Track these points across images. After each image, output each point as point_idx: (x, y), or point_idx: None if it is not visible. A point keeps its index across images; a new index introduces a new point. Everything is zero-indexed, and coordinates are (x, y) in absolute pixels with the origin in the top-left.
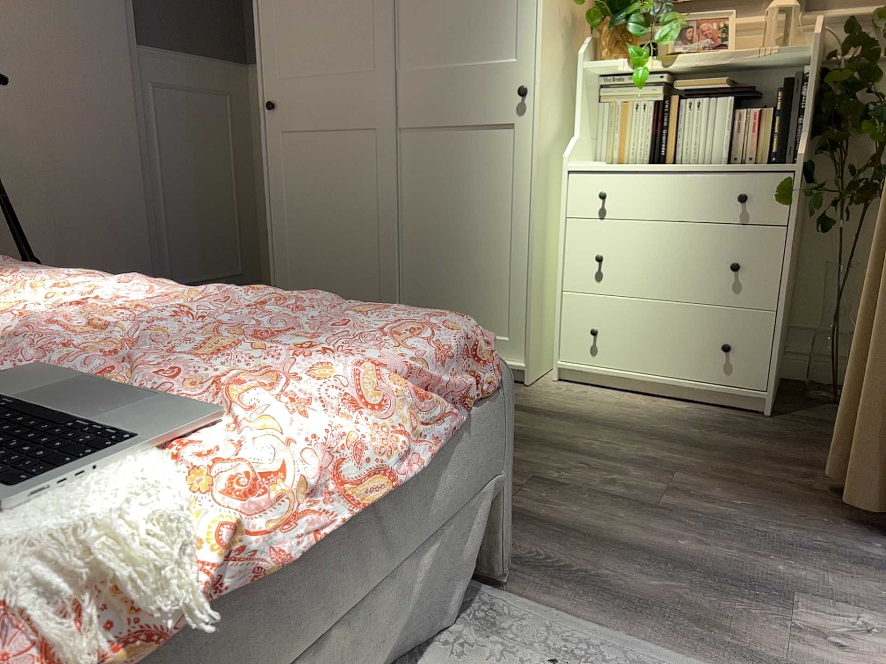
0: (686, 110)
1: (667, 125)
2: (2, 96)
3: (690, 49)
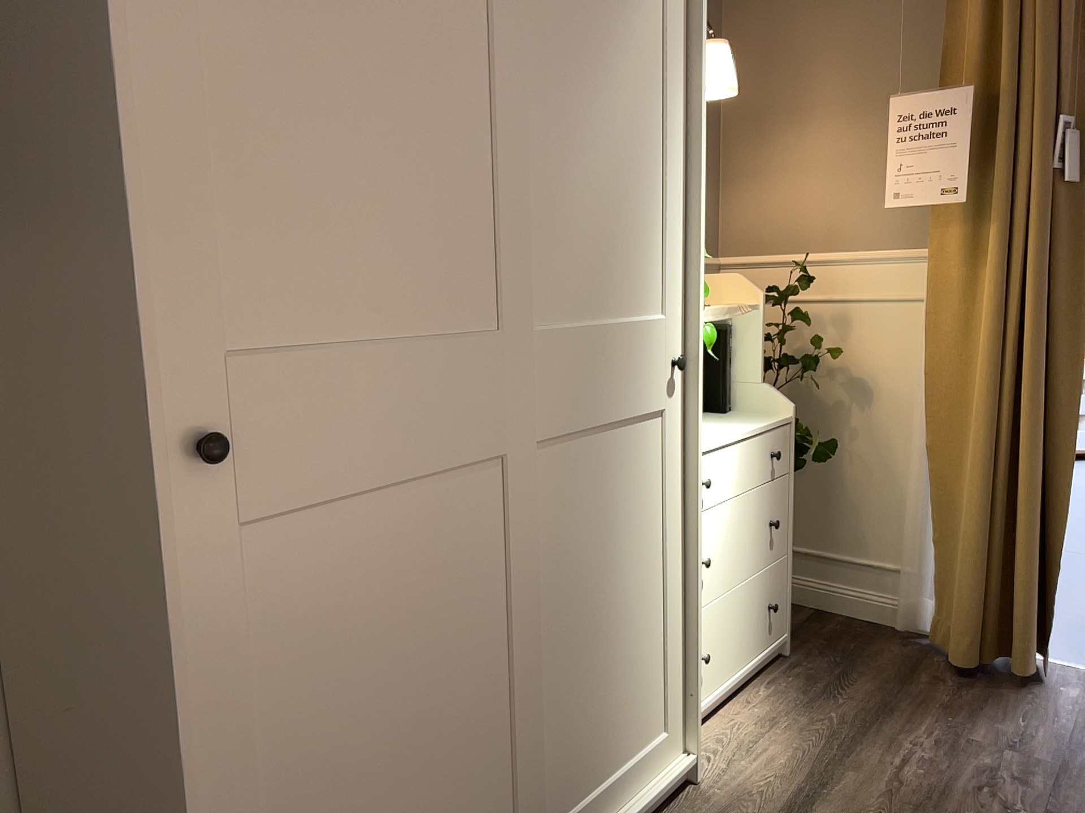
0: None
1: None
2: None
3: None
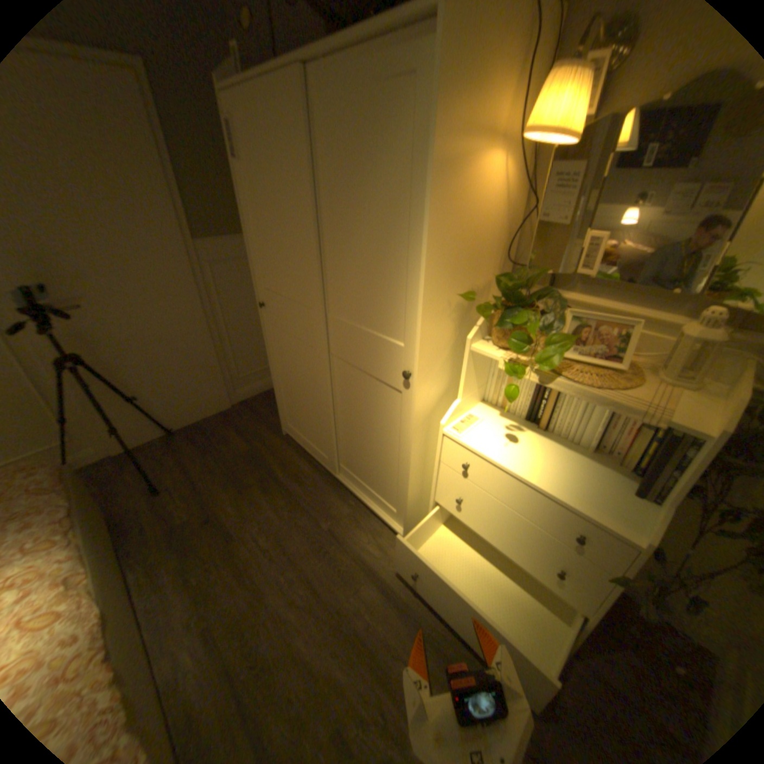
0: (567, 394)
1: (547, 402)
2: (90, 302)
3: (582, 352)
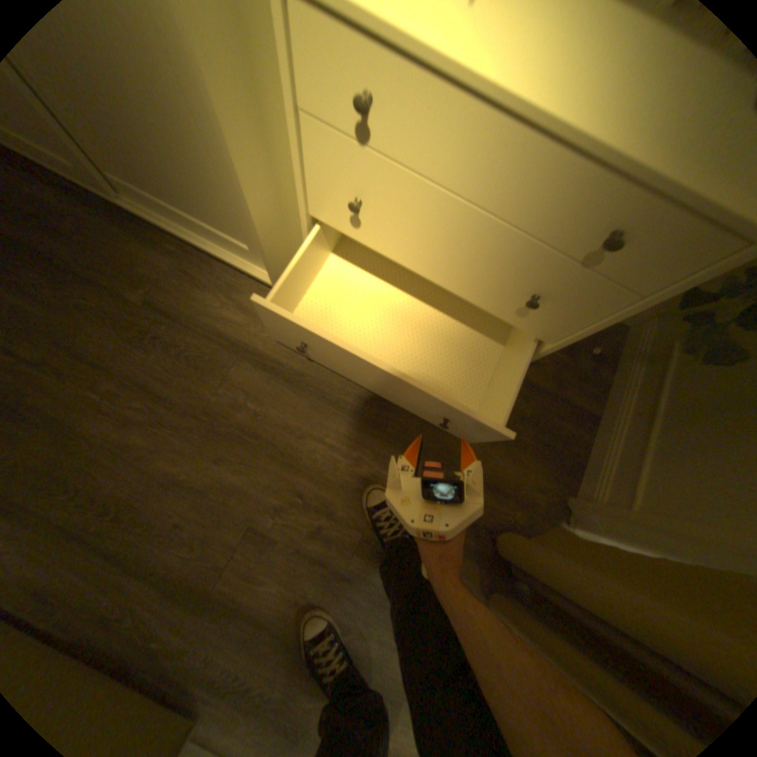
0: None
1: None
2: None
3: None
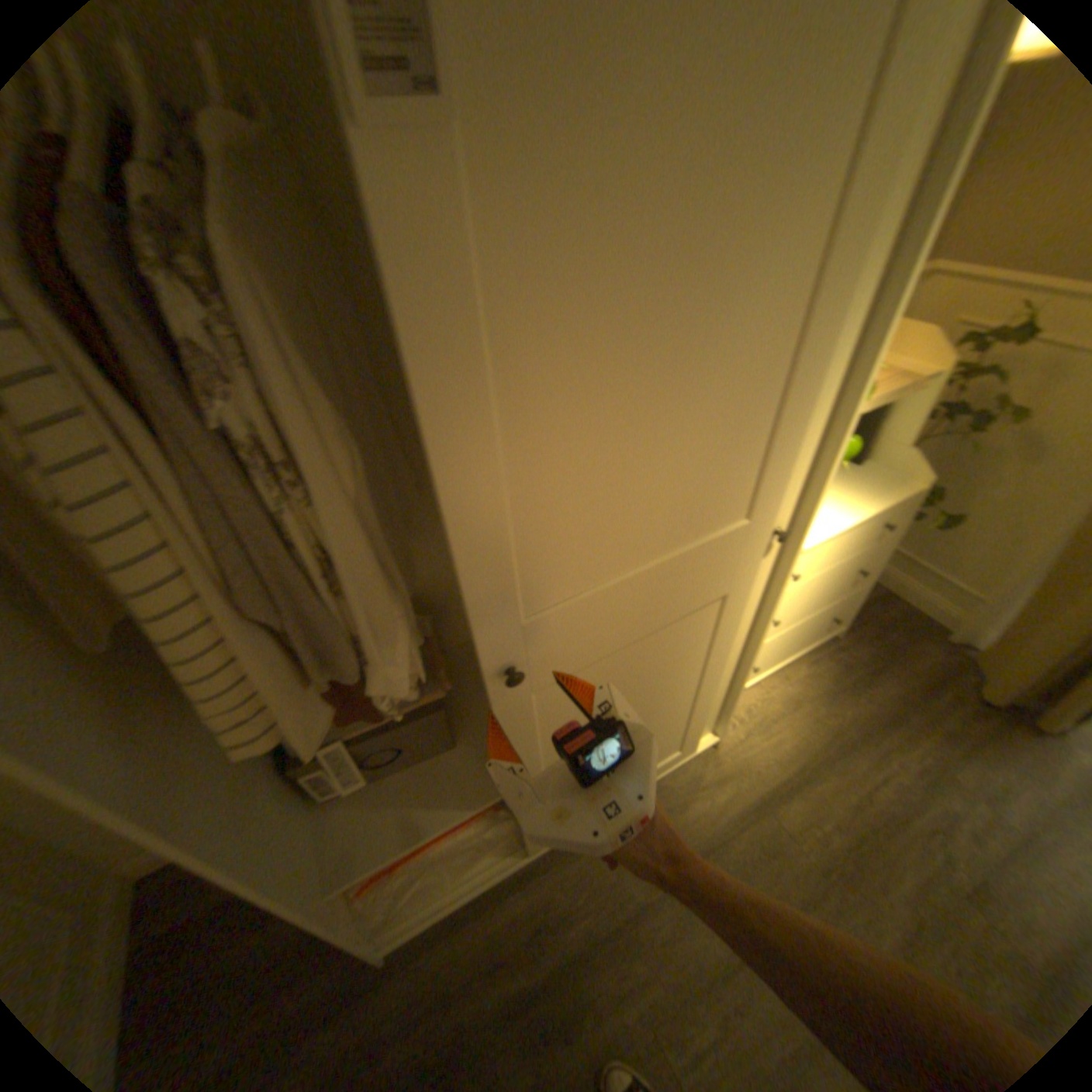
0: None
1: None
2: None
3: None
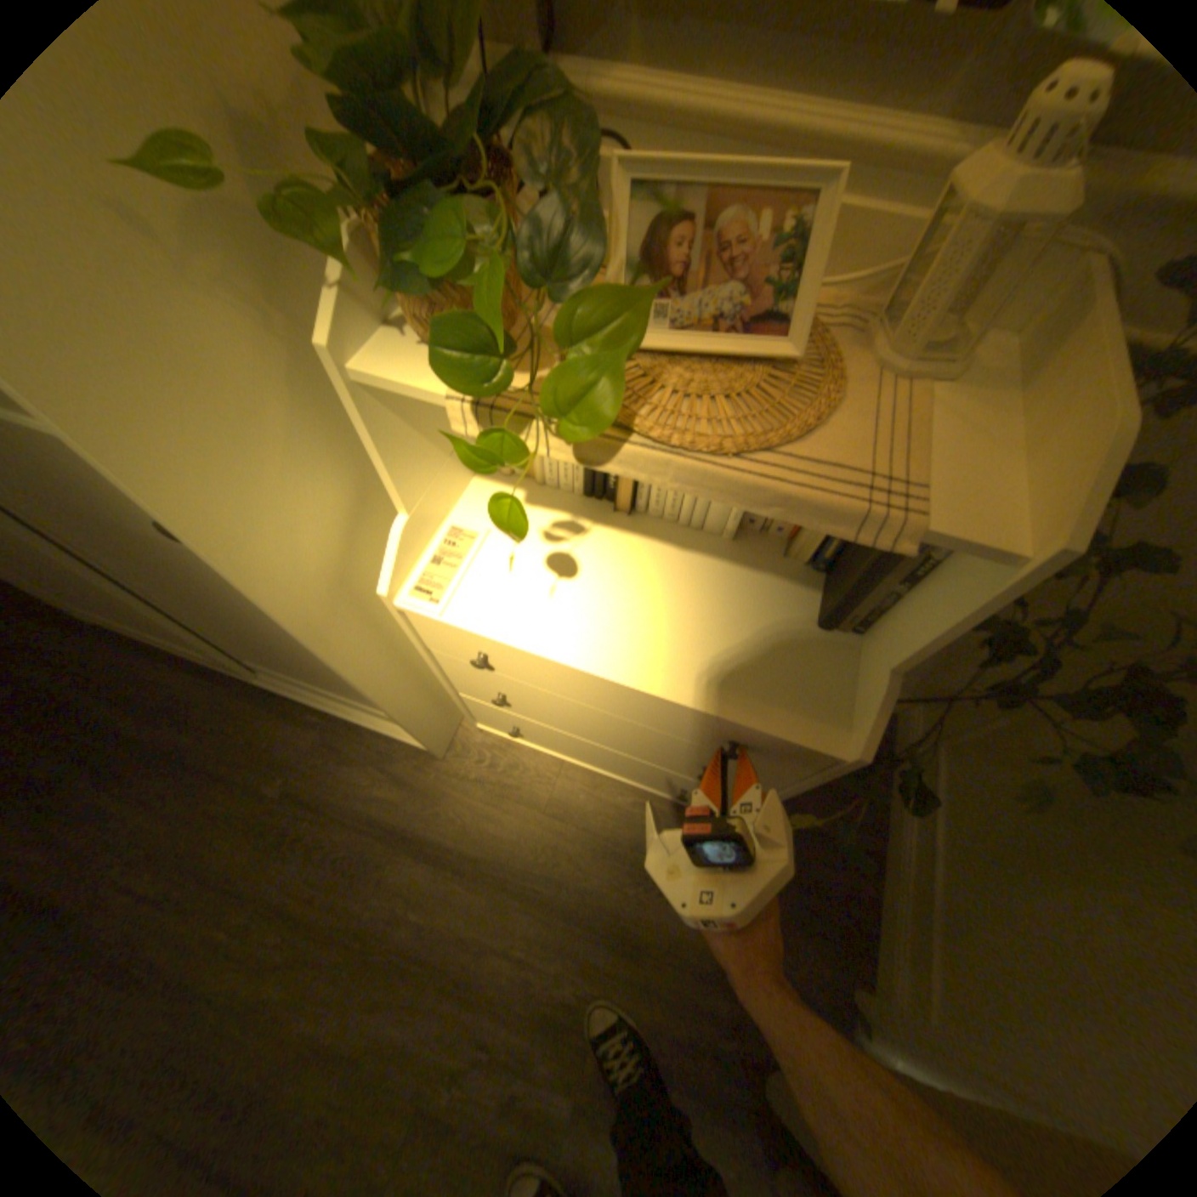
0: None
1: None
2: None
3: (678, 318)
